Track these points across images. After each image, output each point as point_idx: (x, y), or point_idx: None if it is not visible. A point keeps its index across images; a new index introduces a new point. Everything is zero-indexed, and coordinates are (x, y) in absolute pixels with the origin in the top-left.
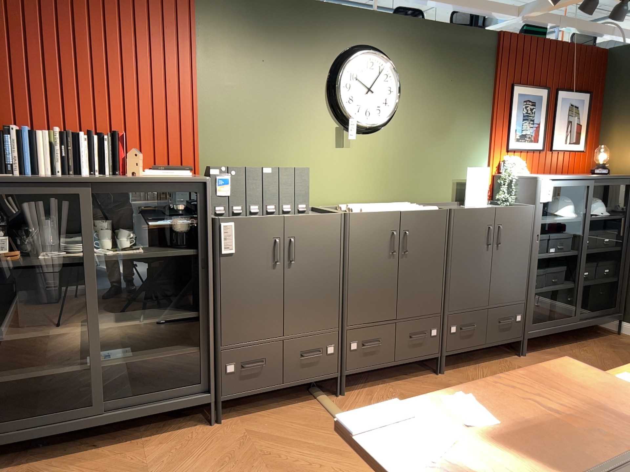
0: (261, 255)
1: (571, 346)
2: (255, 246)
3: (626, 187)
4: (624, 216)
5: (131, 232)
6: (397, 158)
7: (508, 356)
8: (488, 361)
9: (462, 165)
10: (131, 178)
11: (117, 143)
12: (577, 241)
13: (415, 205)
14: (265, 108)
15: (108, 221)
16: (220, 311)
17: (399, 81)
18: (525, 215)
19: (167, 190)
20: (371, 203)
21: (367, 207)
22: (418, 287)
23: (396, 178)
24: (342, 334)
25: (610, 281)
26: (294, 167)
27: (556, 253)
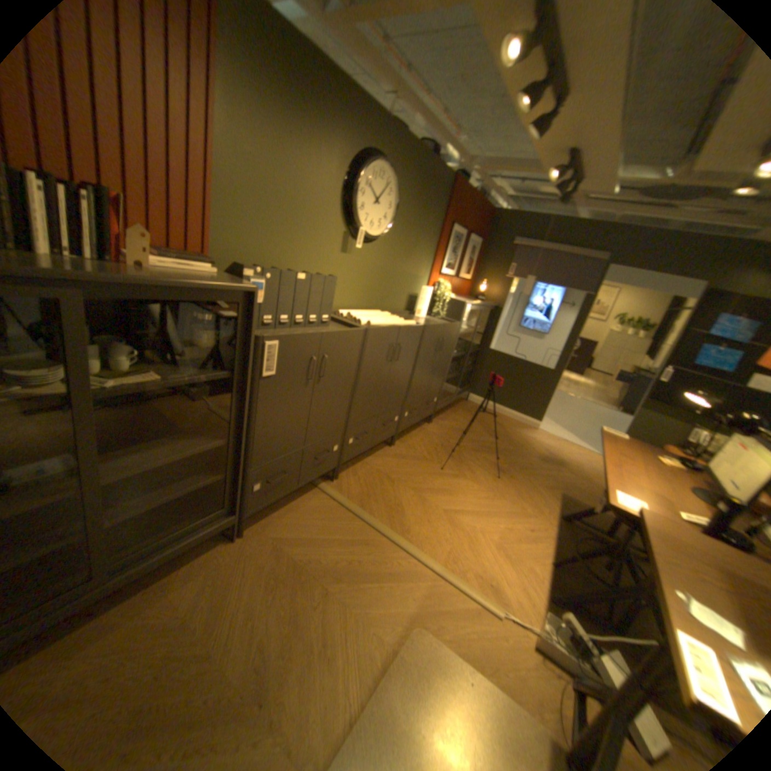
0: (298, 373)
1: (449, 412)
2: (295, 365)
3: (489, 309)
4: (486, 329)
5: (130, 348)
6: (379, 270)
7: (422, 424)
8: (413, 429)
9: (414, 282)
10: (157, 280)
11: (107, 208)
12: (464, 345)
13: (396, 317)
14: (285, 194)
15: (84, 329)
16: (254, 436)
17: (393, 196)
18: (454, 330)
19: (205, 299)
20: (356, 309)
21: (370, 320)
22: (395, 387)
23: (376, 288)
24: (345, 433)
25: (470, 370)
26: (325, 277)
27: (456, 353)
